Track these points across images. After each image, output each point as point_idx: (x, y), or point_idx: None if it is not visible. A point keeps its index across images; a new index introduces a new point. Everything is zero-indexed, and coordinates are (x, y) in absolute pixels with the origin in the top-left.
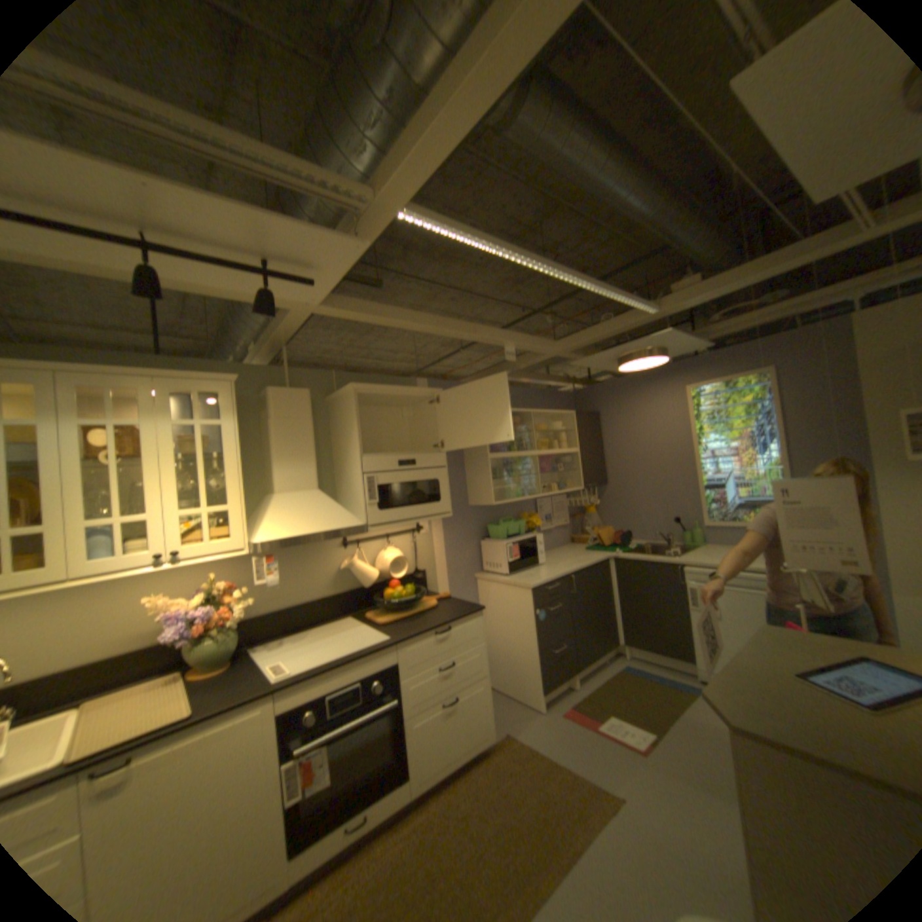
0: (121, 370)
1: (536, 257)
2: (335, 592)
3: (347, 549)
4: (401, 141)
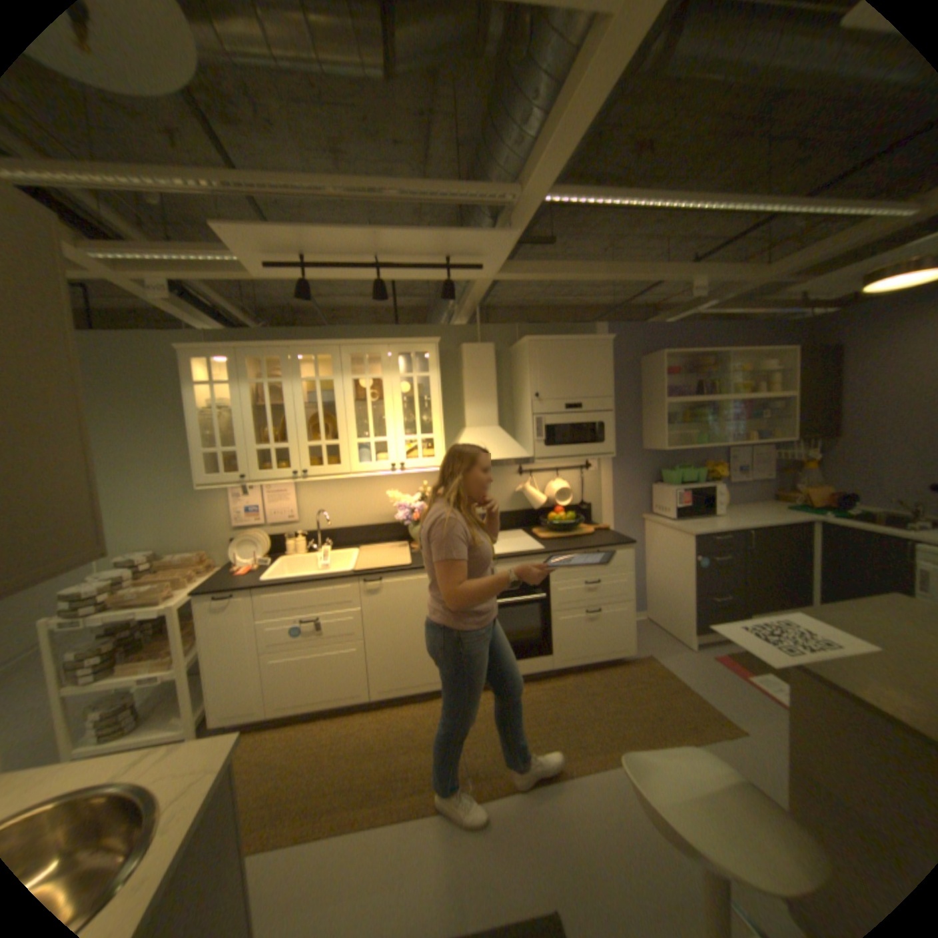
0: (372, 343)
1: (699, 196)
2: (511, 510)
3: (522, 478)
4: (538, 146)
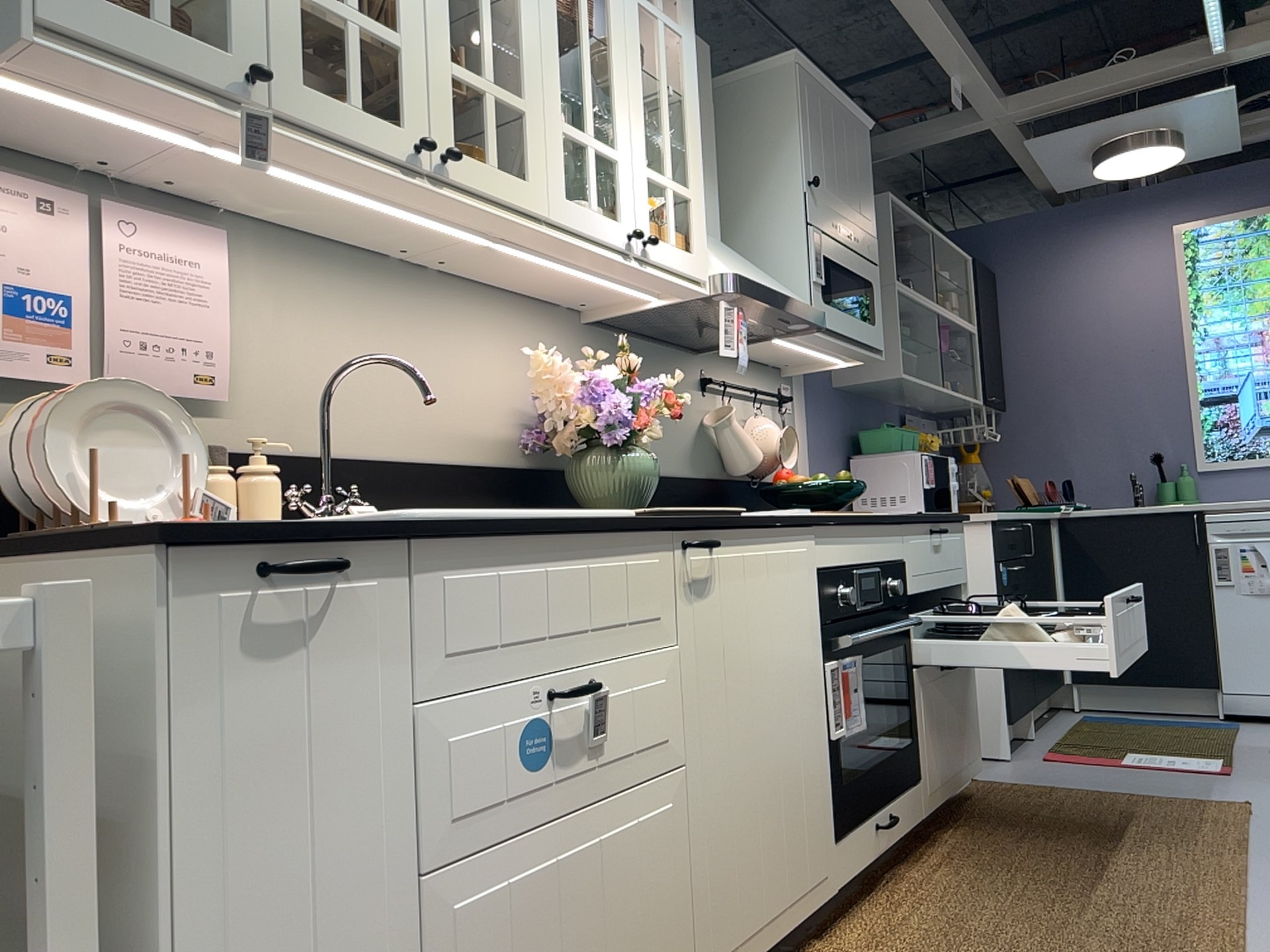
0: None
1: None
2: (697, 475)
3: (709, 400)
4: None
